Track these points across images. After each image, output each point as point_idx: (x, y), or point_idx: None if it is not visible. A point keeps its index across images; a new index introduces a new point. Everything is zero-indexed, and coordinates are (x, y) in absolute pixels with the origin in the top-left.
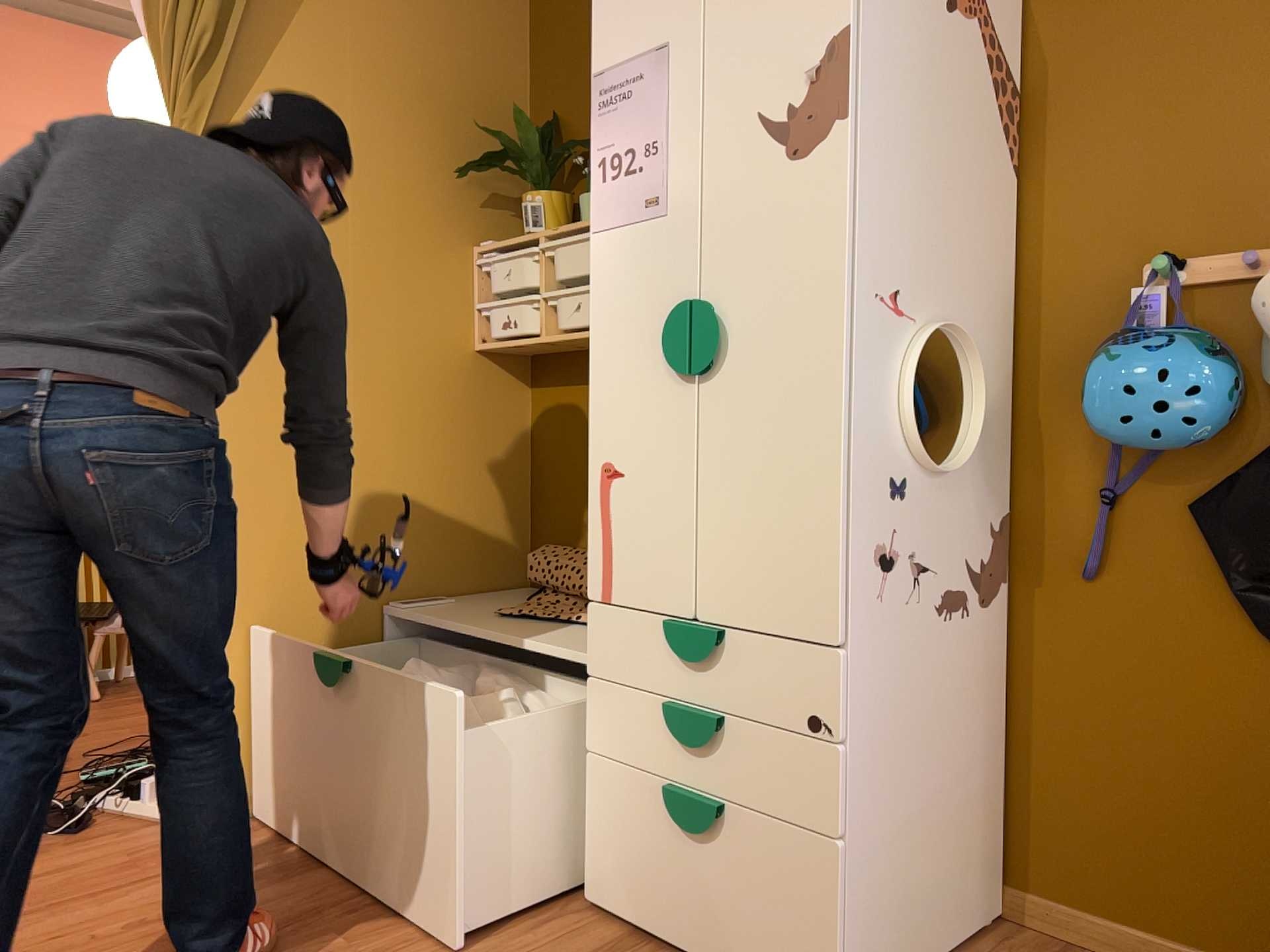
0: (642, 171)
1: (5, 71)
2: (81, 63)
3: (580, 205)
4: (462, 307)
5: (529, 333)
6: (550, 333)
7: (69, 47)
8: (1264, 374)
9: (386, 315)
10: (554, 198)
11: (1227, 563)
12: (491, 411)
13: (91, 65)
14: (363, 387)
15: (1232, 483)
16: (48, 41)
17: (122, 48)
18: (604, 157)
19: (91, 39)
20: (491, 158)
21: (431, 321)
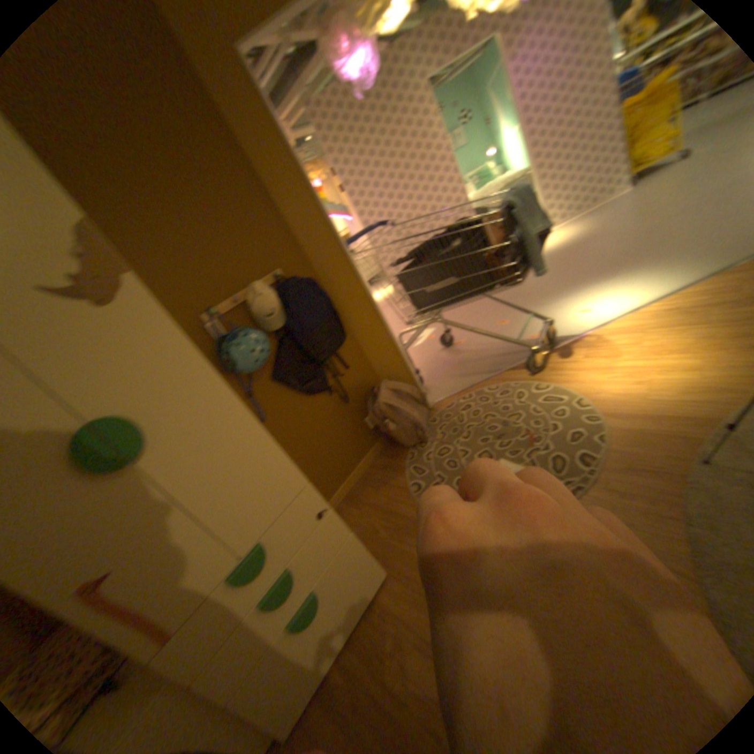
0: None
1: None
2: None
3: None
4: None
5: None
6: None
7: None
8: (269, 328)
9: None
10: None
11: (295, 383)
12: None
13: None
14: None
15: (281, 363)
16: None
17: None
18: None
19: None
20: None
21: None
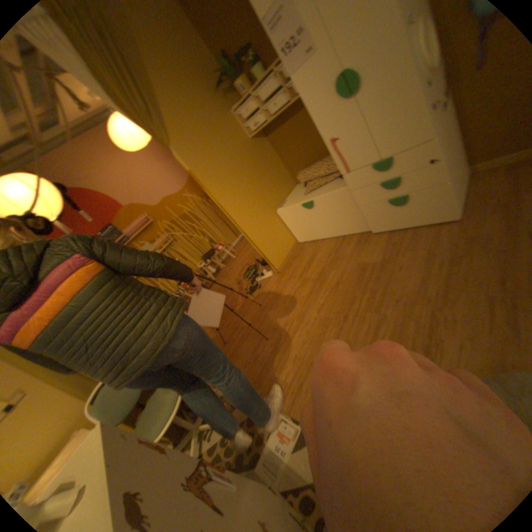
0: (300, 40)
1: (83, 158)
2: (92, 141)
3: (253, 71)
4: (241, 128)
5: (263, 121)
6: (268, 117)
7: (86, 139)
8: None
9: (230, 145)
10: (243, 76)
11: None
12: (264, 149)
13: (94, 140)
14: (239, 166)
15: None
16: (81, 142)
17: (94, 129)
18: (282, 46)
19: (87, 133)
20: (216, 78)
21: (238, 138)
